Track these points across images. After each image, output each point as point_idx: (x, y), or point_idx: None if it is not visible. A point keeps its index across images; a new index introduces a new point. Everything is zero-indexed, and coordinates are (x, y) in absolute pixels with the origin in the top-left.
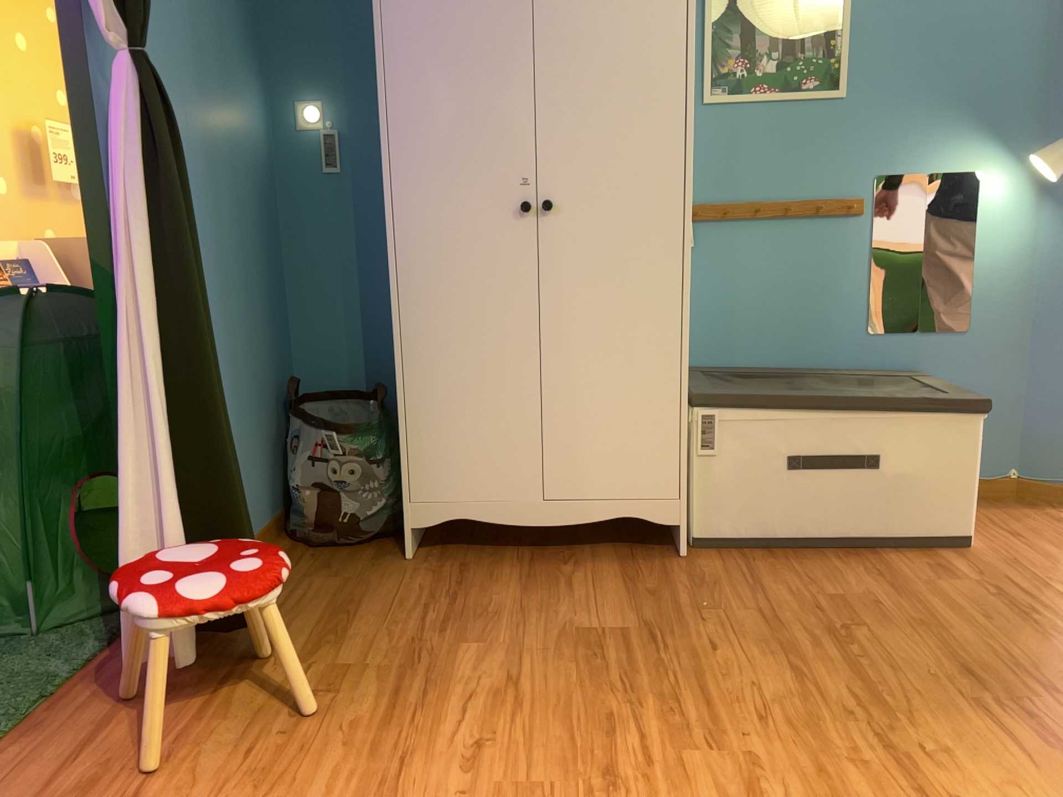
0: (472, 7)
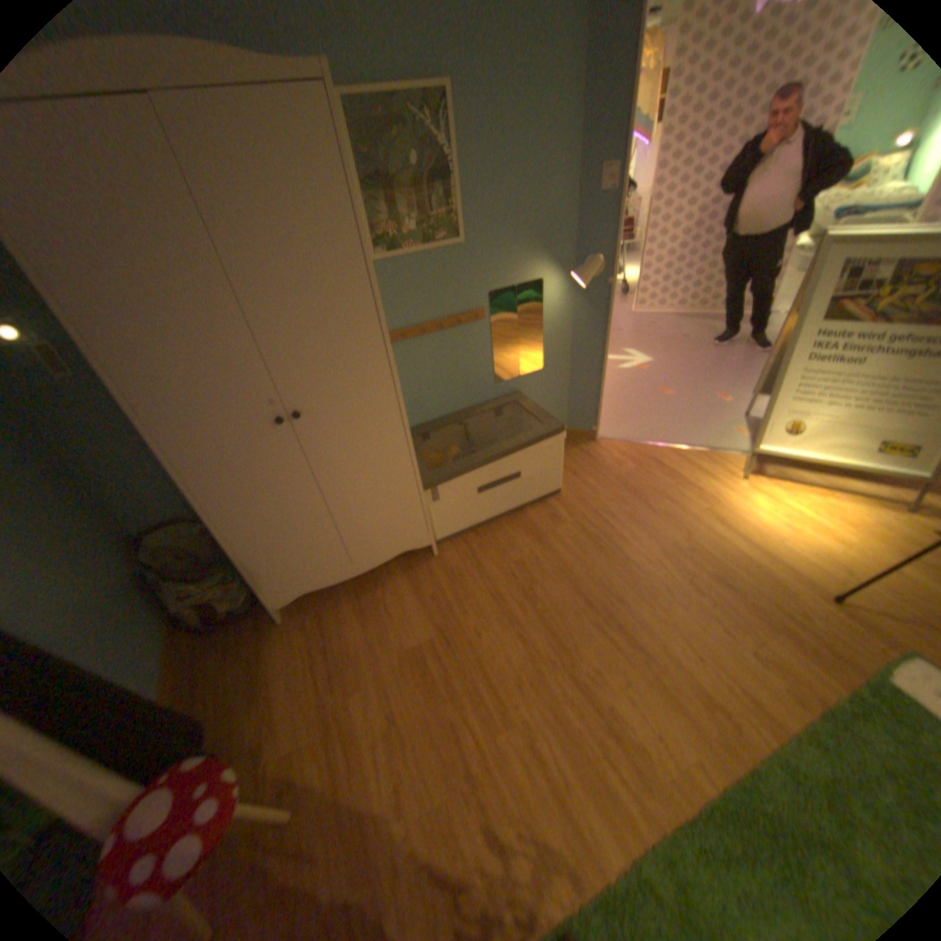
0: (156, 271)
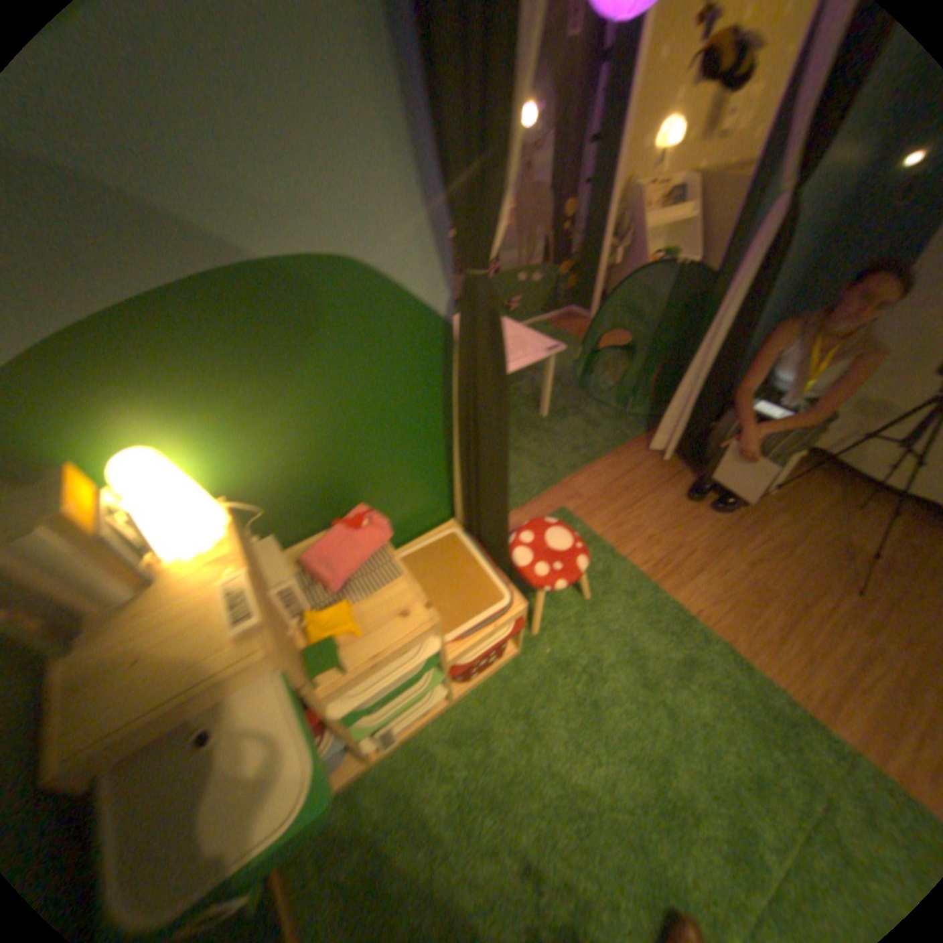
0: None
